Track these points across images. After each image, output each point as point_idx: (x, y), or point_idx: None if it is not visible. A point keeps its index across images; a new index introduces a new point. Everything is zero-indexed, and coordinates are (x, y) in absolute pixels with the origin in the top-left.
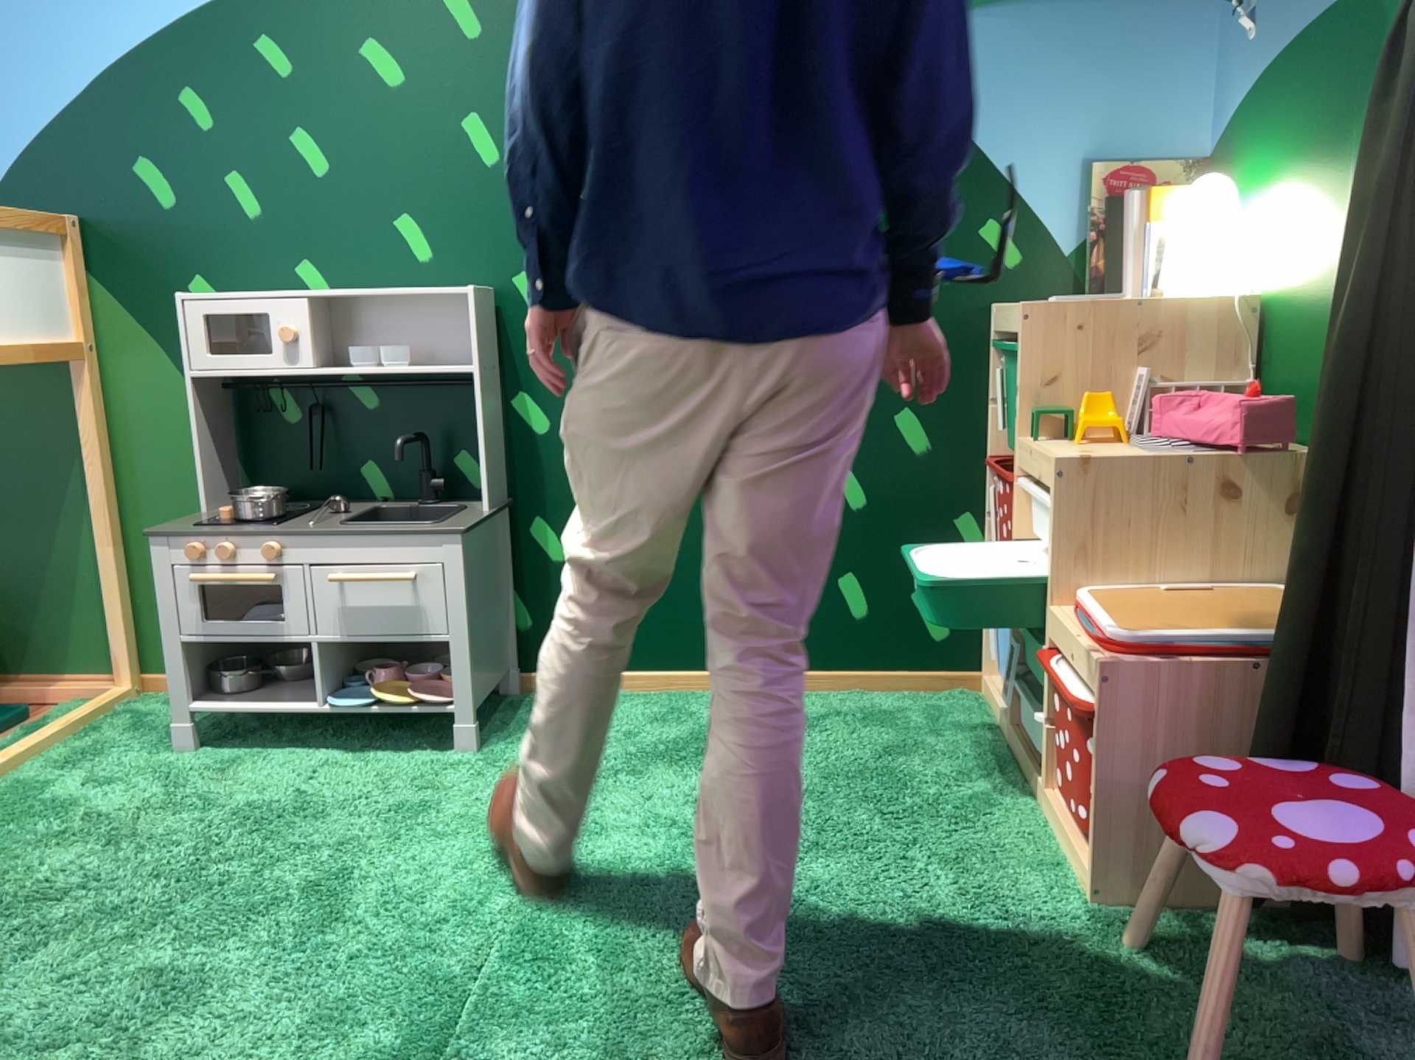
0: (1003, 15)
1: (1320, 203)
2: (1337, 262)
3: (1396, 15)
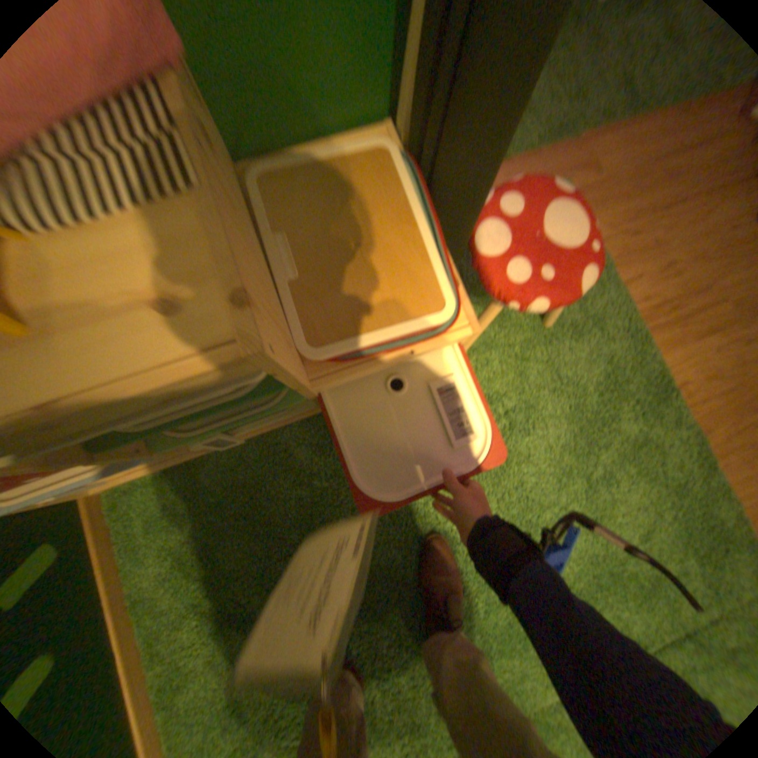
0: None
1: None
2: None
3: None
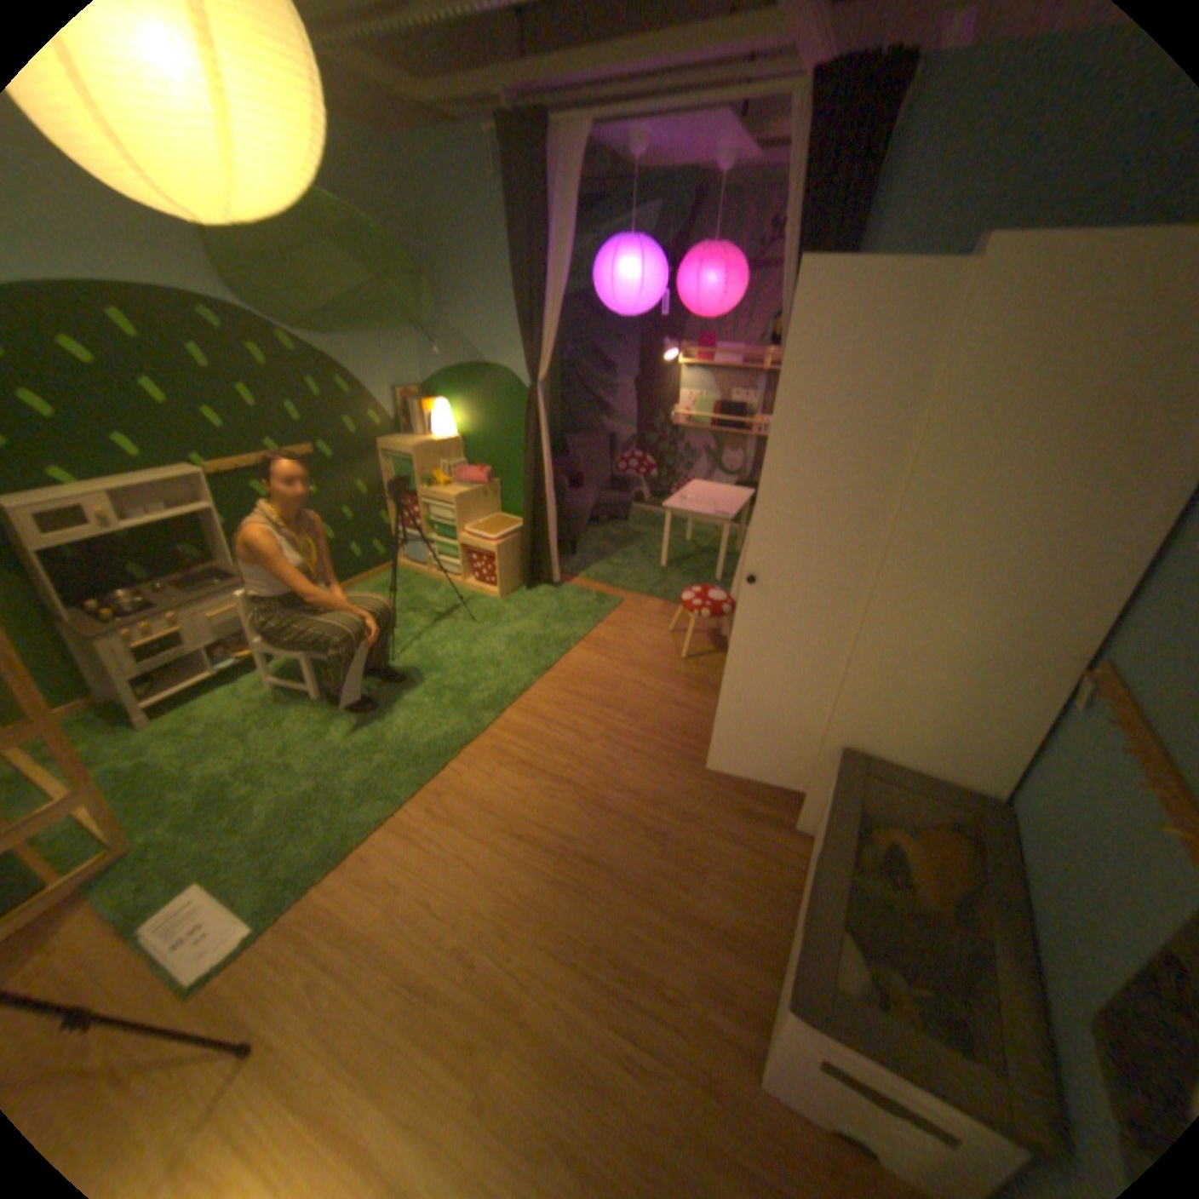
0: (360, 339)
1: (481, 418)
2: (490, 435)
3: (500, 379)
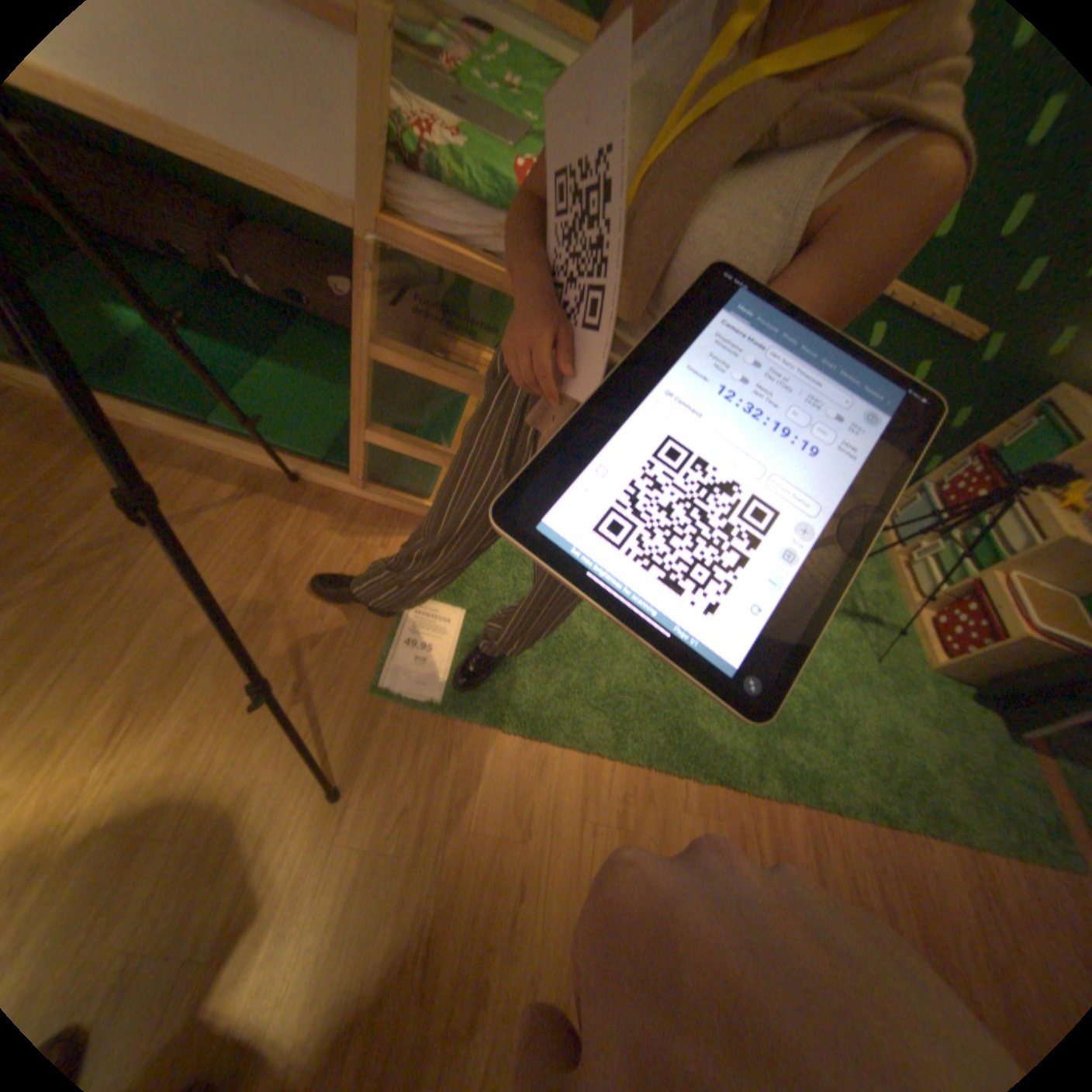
0: None
1: None
2: None
3: None
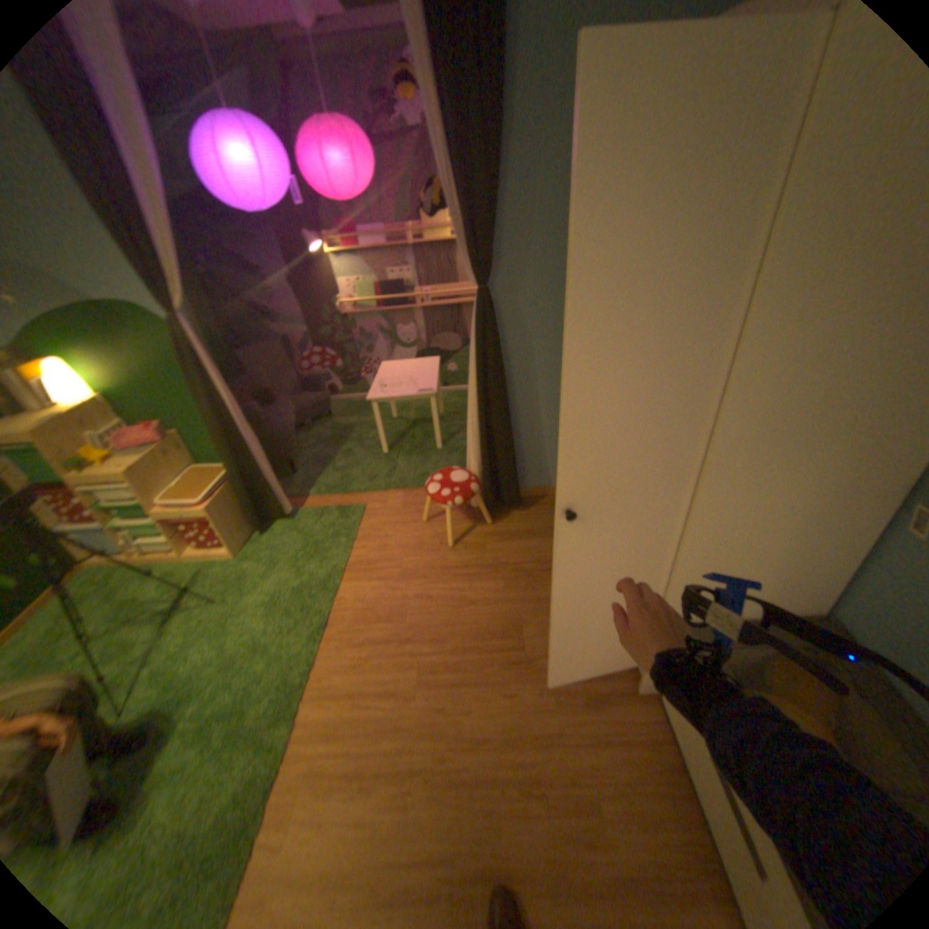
0: None
1: (119, 364)
2: (141, 381)
3: (124, 313)
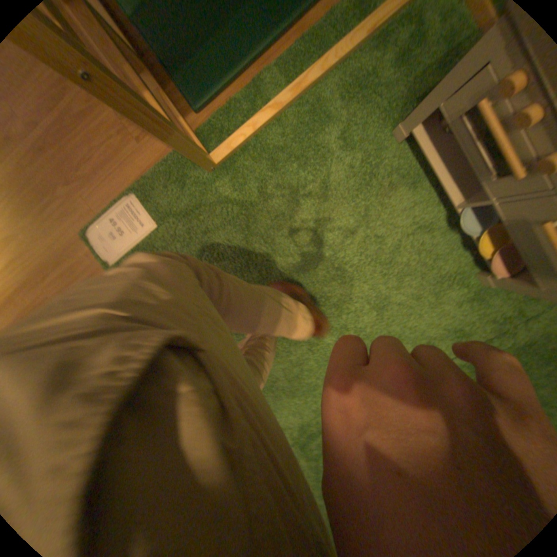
0: None
1: None
2: None
3: None
